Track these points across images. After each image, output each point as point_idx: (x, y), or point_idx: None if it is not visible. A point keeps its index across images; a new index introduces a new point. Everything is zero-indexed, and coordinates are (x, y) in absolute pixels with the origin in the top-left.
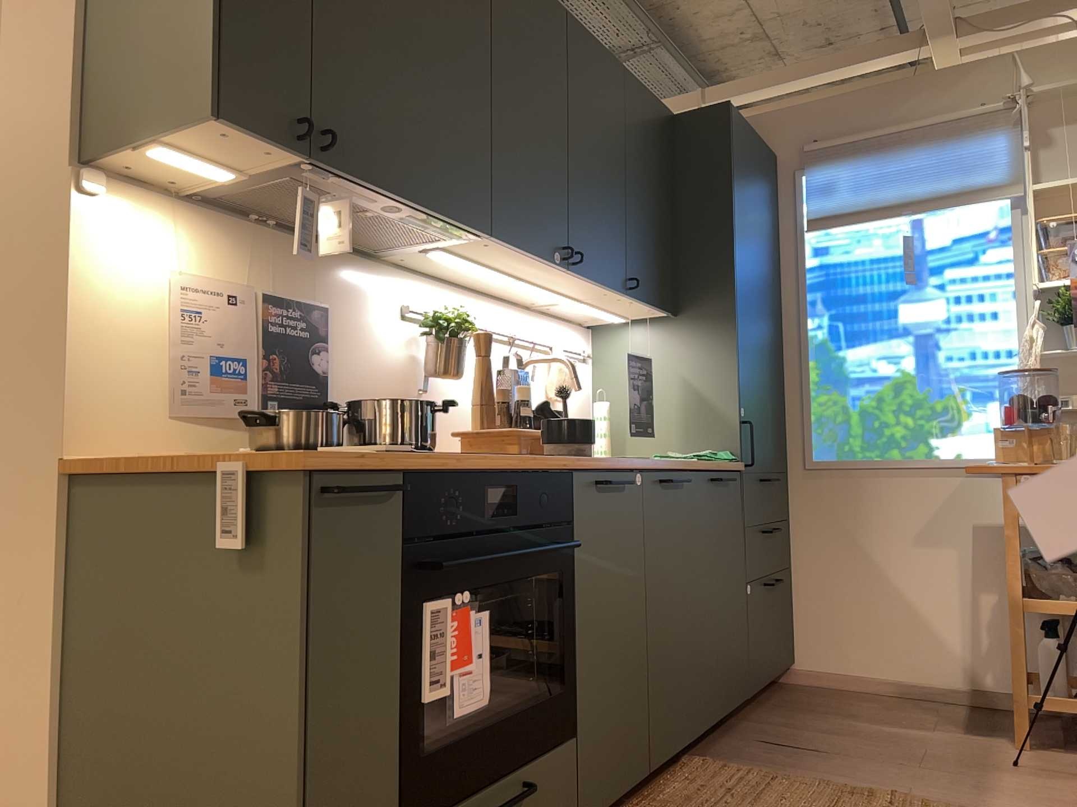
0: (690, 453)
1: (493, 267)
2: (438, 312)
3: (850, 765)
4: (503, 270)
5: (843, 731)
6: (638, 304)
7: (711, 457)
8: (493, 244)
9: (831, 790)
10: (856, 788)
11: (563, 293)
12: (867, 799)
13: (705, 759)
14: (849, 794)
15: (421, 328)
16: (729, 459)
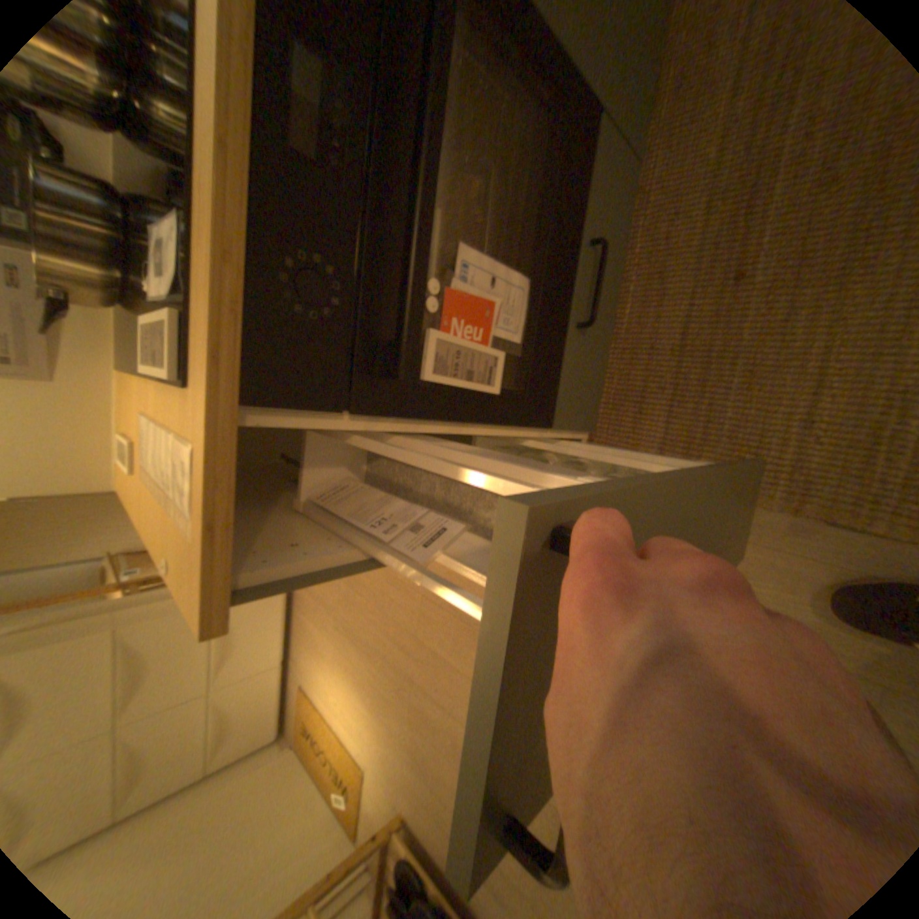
0: None
1: None
2: None
3: None
4: None
5: None
6: None
7: None
8: None
9: None
10: None
11: None
12: None
13: None
14: None
15: None
16: None
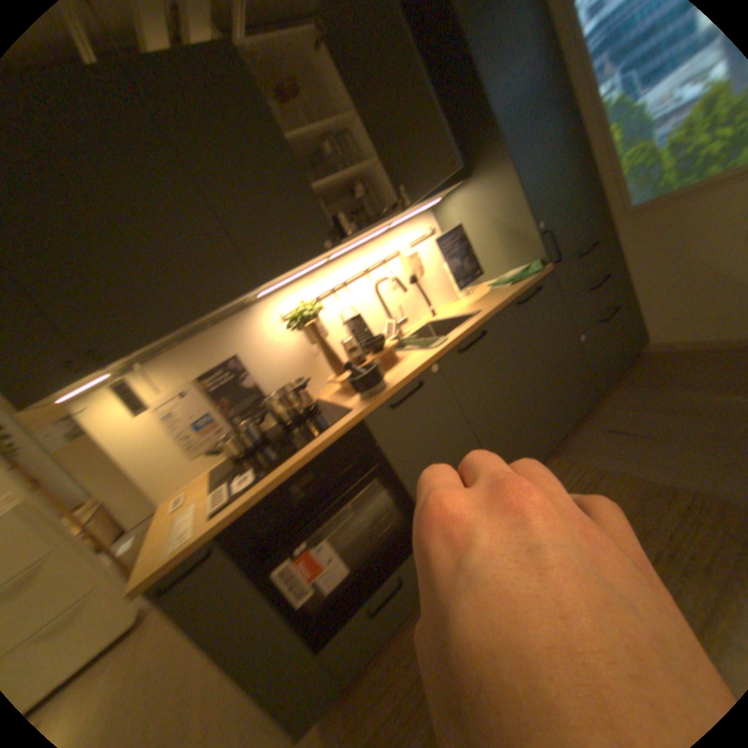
0: (514, 267)
1: (304, 268)
2: (295, 310)
3: (668, 453)
4: (313, 263)
5: (675, 407)
6: (431, 196)
7: (520, 276)
8: (274, 278)
9: (640, 489)
10: (661, 488)
11: (371, 232)
12: (667, 501)
13: (563, 454)
14: (654, 495)
15: (291, 326)
16: (534, 271)
